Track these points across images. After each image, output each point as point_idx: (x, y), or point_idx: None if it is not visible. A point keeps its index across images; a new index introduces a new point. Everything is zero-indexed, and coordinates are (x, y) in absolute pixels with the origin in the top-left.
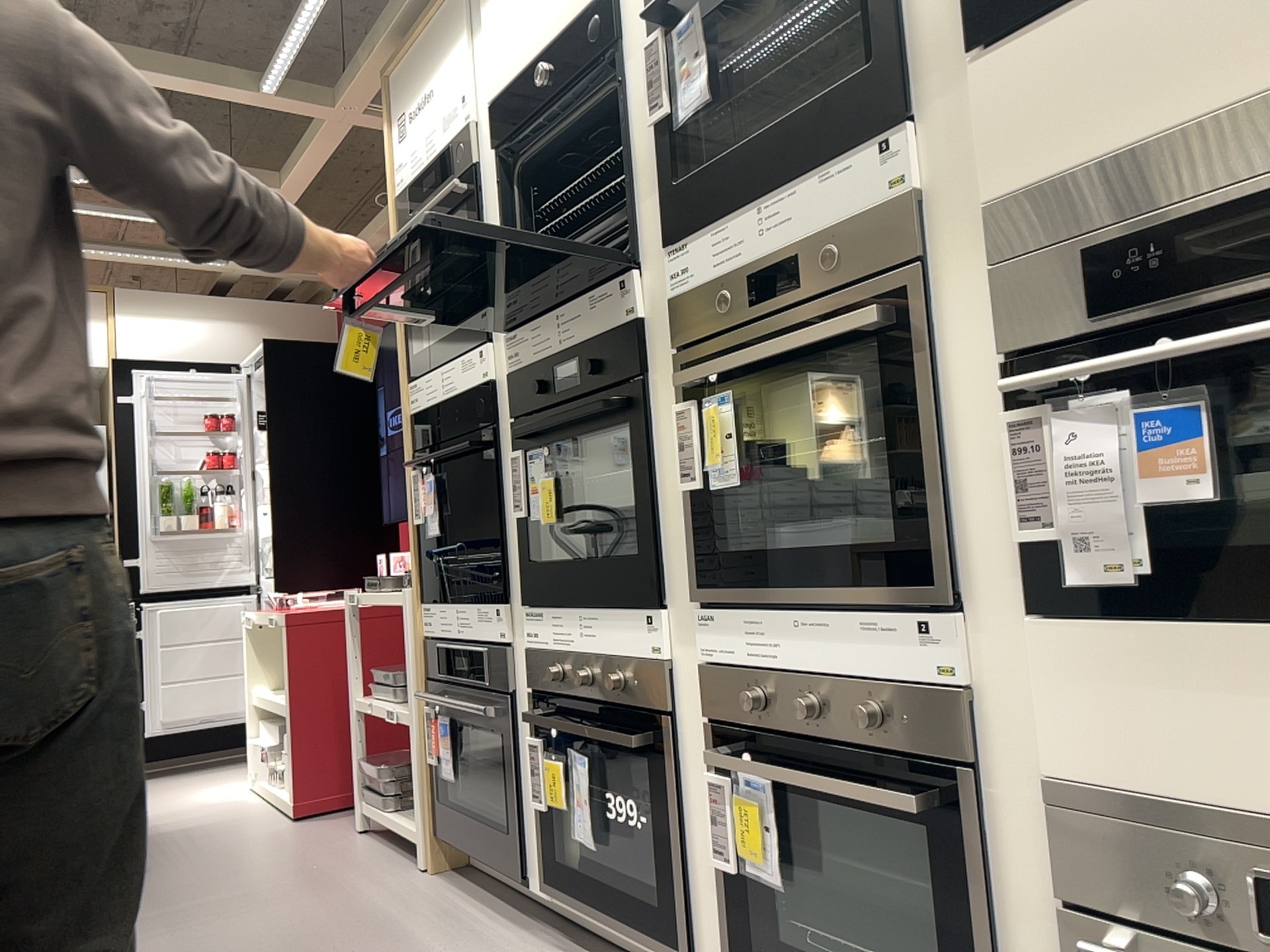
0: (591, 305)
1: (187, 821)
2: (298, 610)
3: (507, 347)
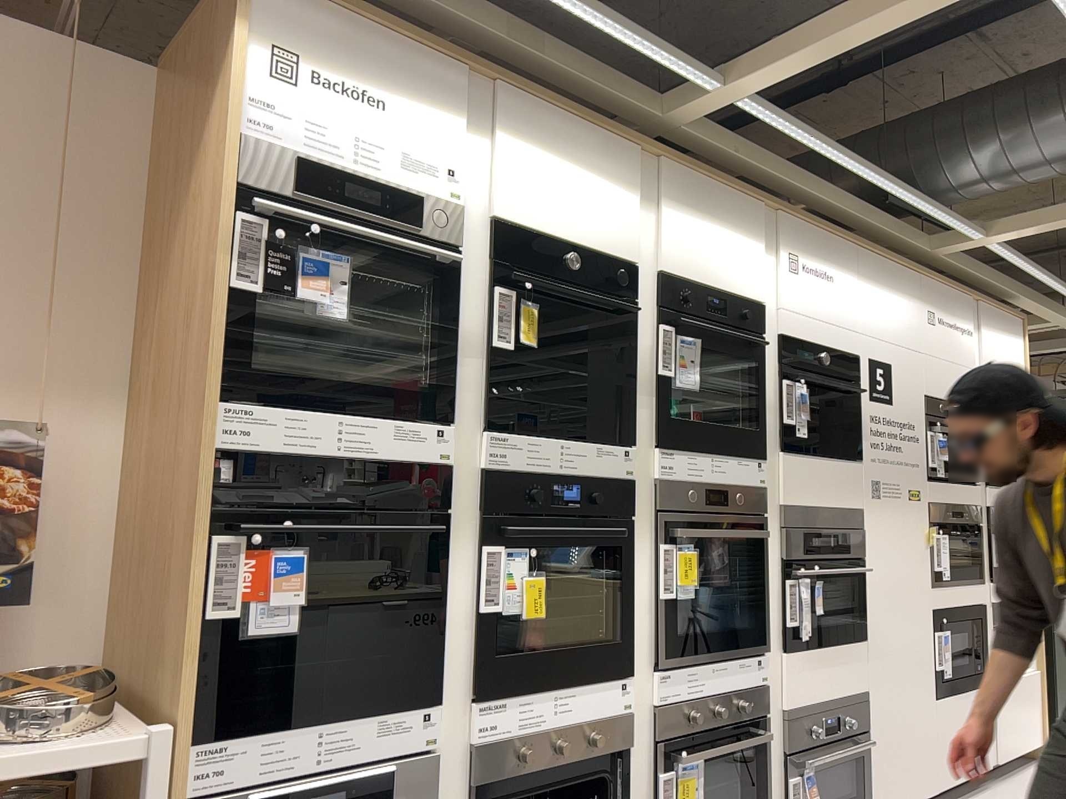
0: (598, 454)
1: None
2: None
3: (495, 445)
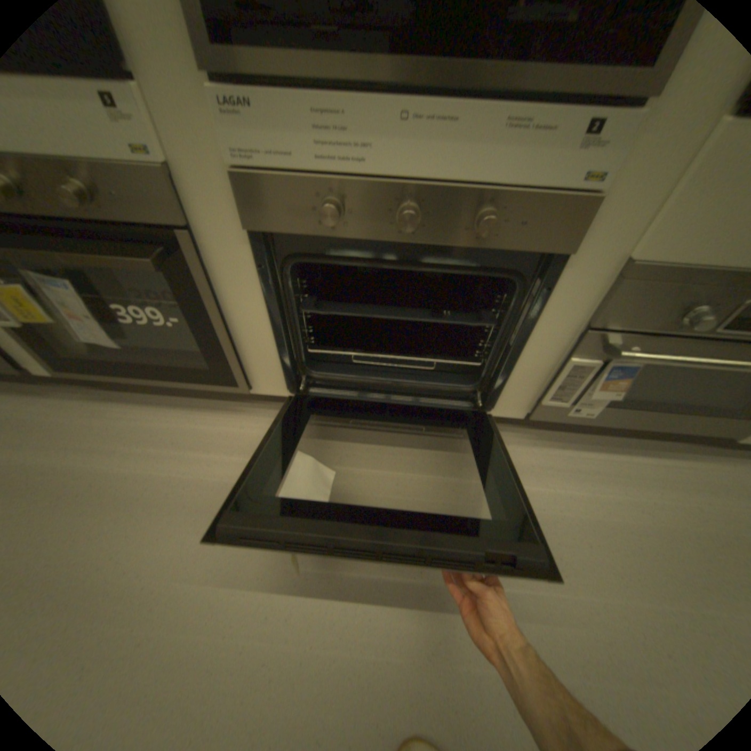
0: None
1: None
2: None
3: None
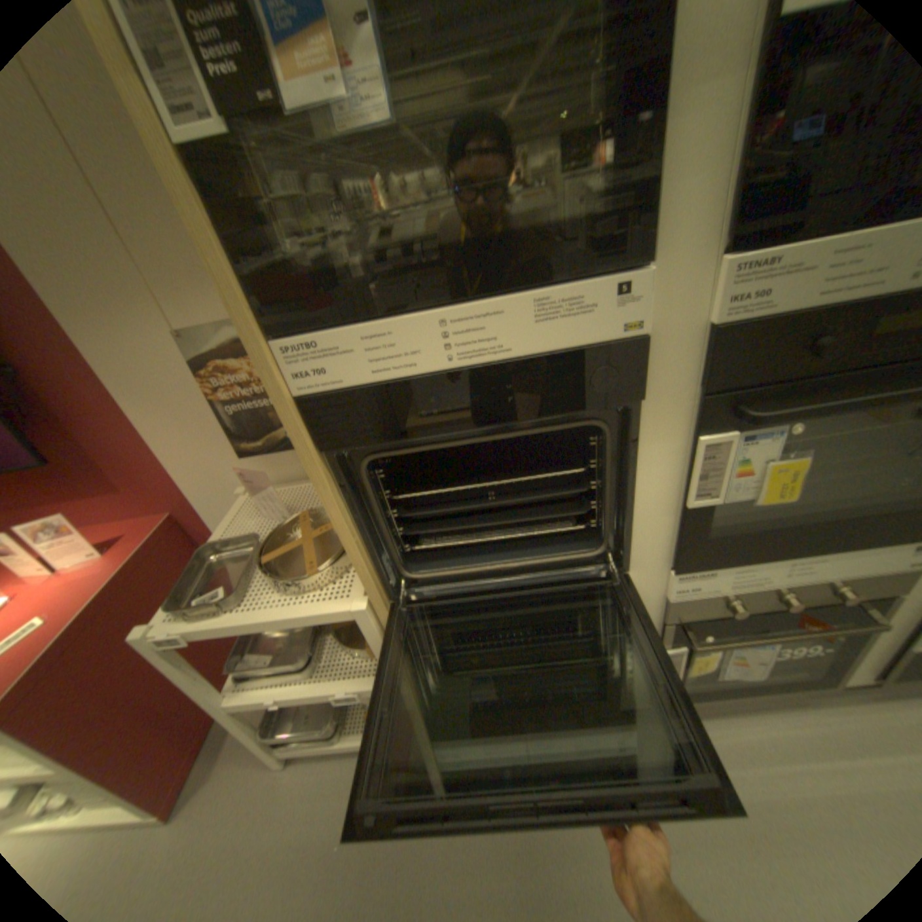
0: None
1: None
2: None
3: (742, 279)
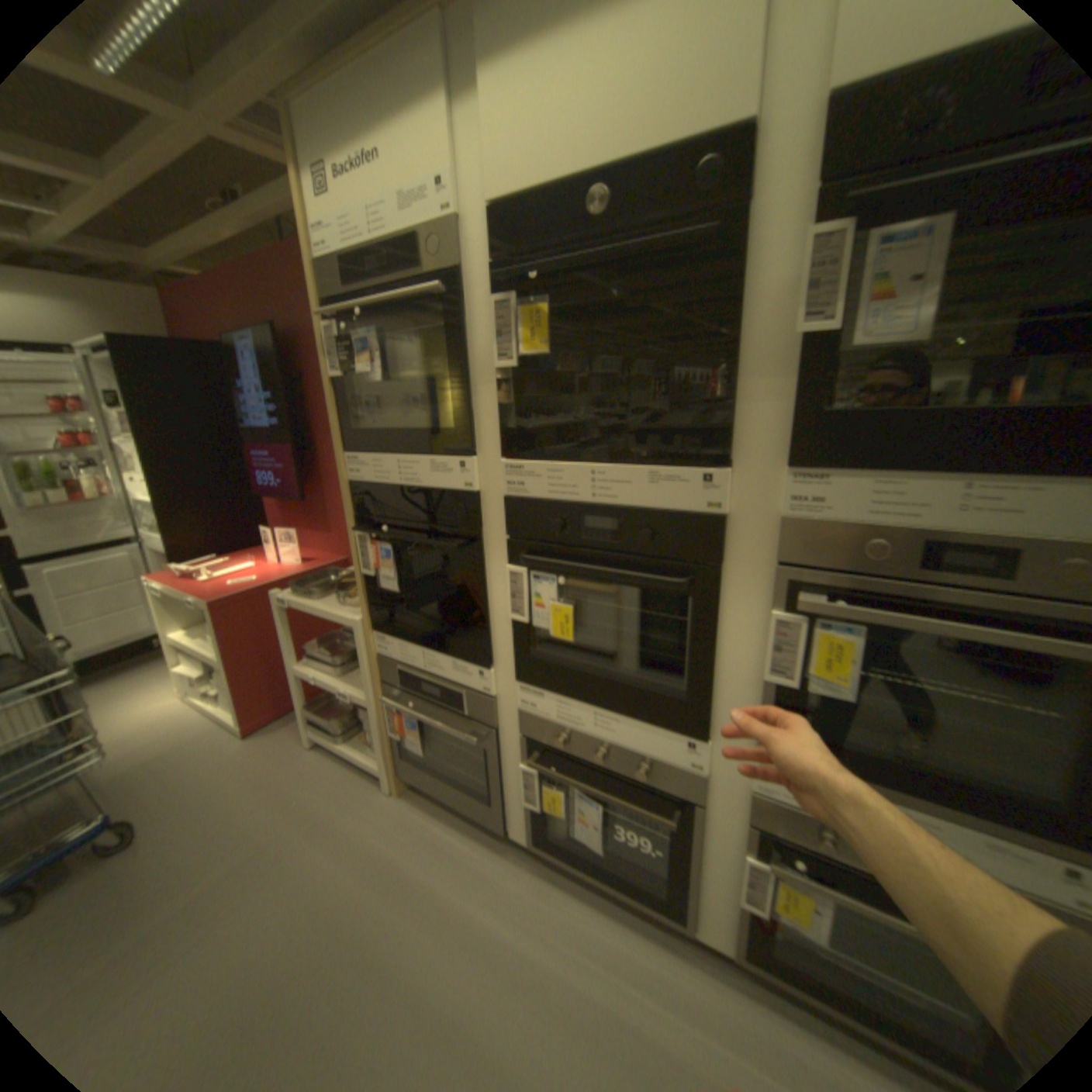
0: (654, 482)
1: (139, 754)
2: (205, 585)
3: (509, 475)
